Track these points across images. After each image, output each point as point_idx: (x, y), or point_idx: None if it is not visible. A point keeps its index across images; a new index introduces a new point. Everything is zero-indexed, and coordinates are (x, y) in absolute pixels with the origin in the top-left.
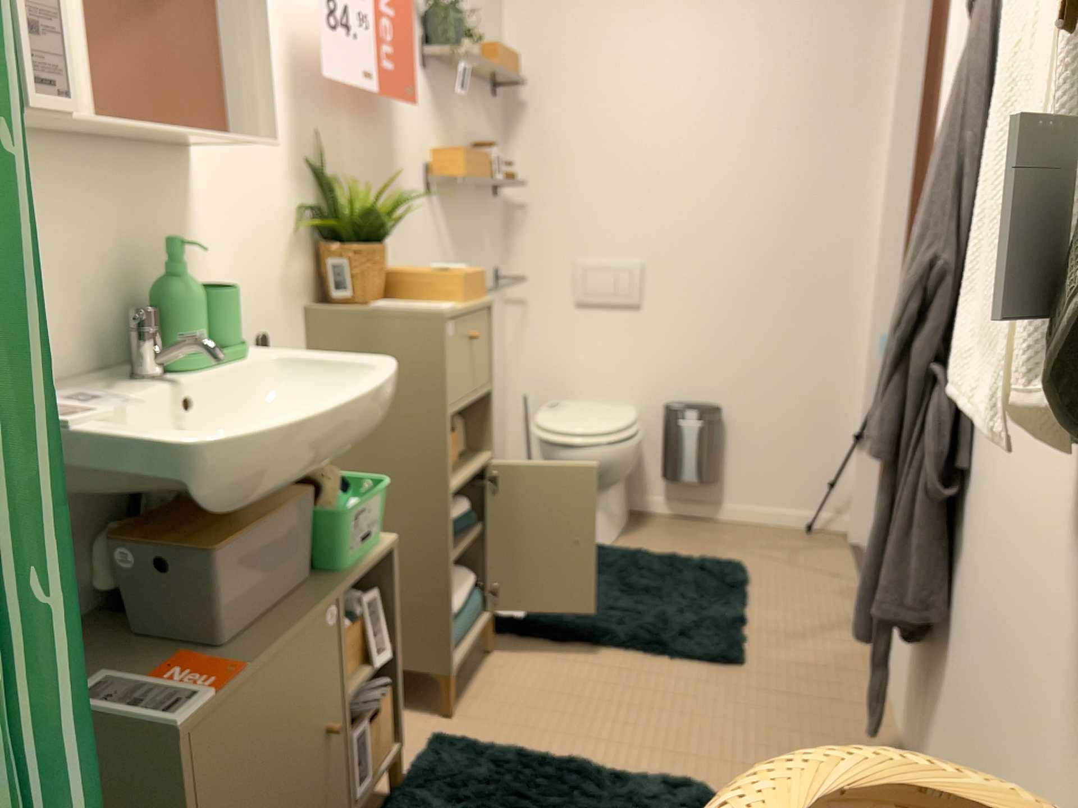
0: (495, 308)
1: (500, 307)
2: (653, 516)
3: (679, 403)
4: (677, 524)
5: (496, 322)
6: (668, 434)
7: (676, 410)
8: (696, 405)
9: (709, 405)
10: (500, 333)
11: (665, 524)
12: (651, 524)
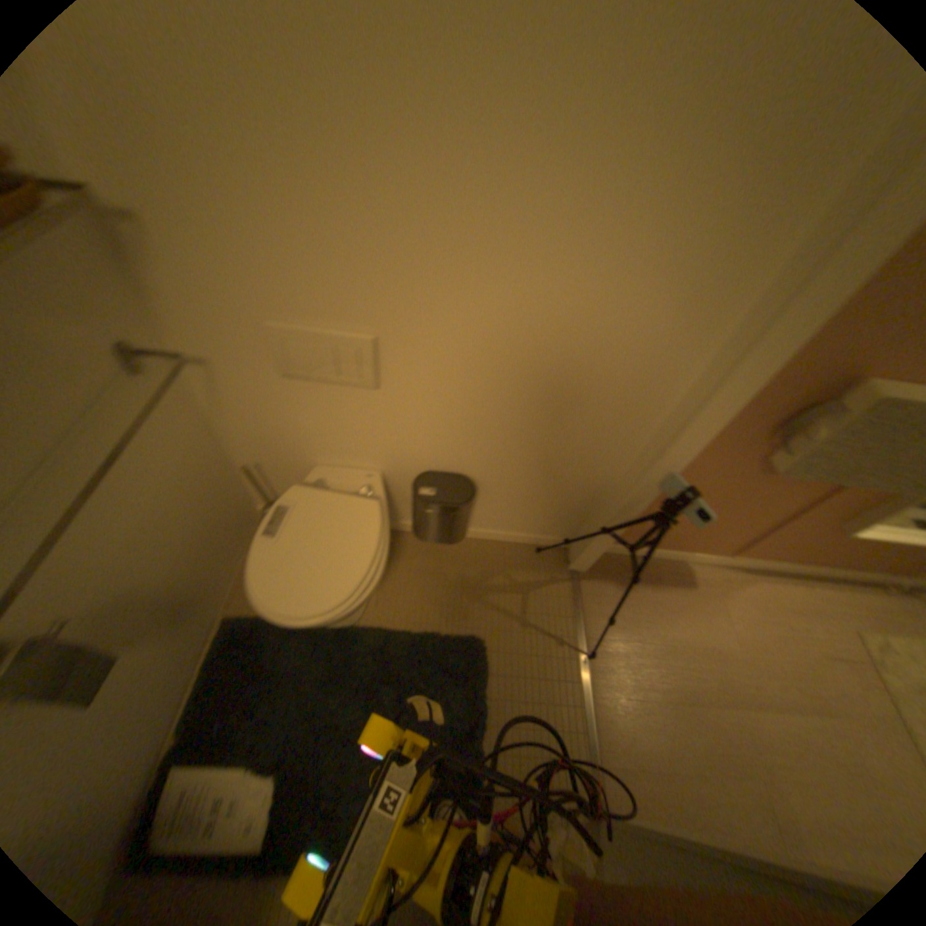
0: (151, 396)
1: (163, 381)
2: (404, 536)
3: (429, 475)
4: (426, 548)
5: (161, 411)
6: (417, 508)
7: (424, 501)
8: (447, 484)
9: (461, 482)
10: (181, 410)
11: (414, 551)
12: (402, 554)
